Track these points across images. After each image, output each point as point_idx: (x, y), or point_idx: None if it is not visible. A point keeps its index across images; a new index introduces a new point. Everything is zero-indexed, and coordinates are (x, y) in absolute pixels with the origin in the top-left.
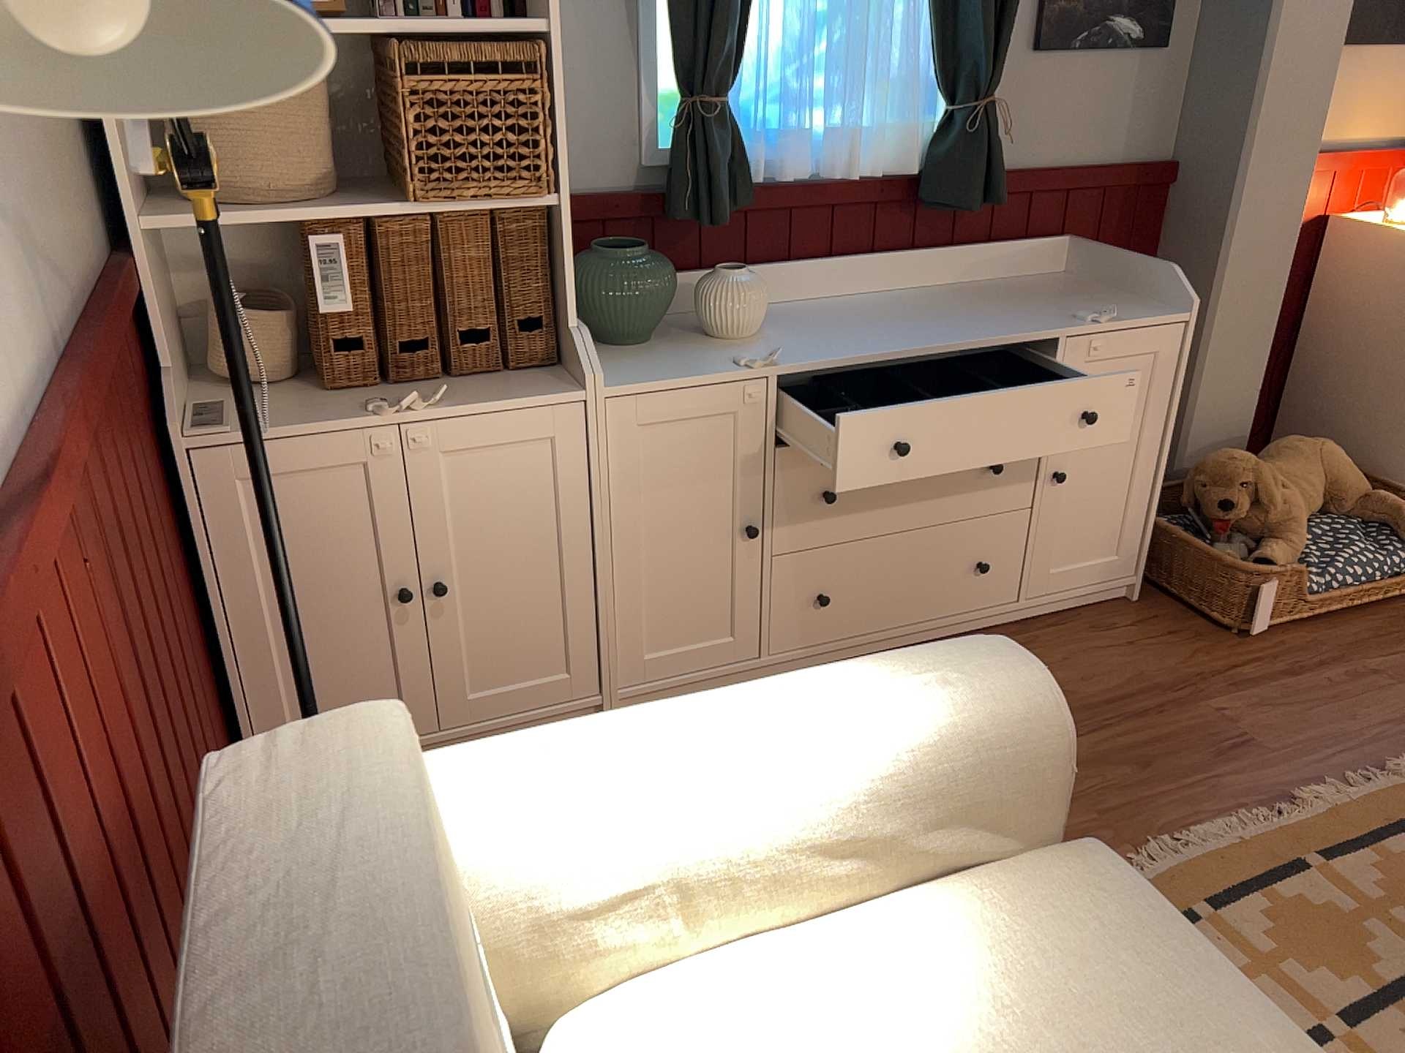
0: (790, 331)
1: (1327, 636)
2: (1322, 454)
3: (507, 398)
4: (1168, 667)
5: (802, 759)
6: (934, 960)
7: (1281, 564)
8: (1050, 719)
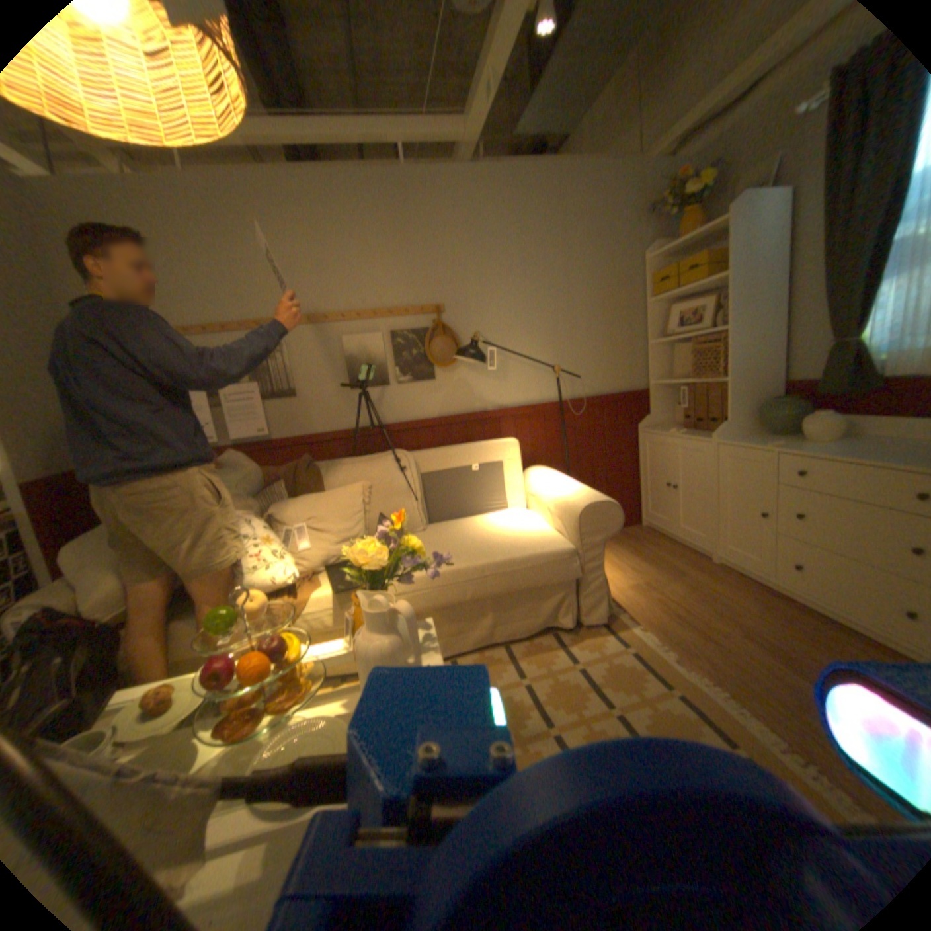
0: (843, 444)
1: None
2: None
3: (698, 436)
4: None
5: (555, 489)
6: (532, 528)
7: None
8: (583, 511)
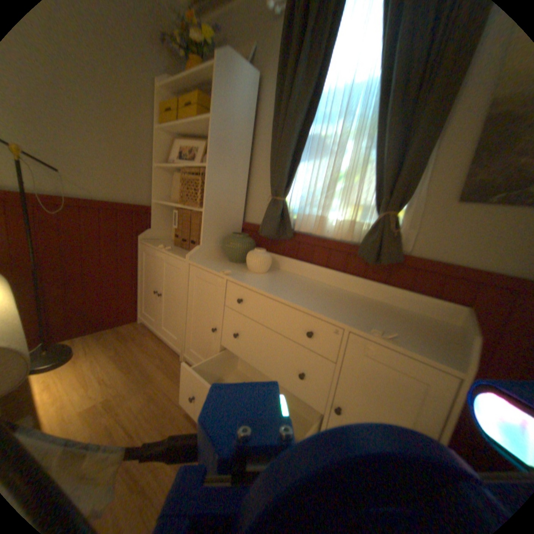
0: (269, 277)
1: None
2: None
3: (179, 255)
4: None
5: None
6: None
7: None
8: None
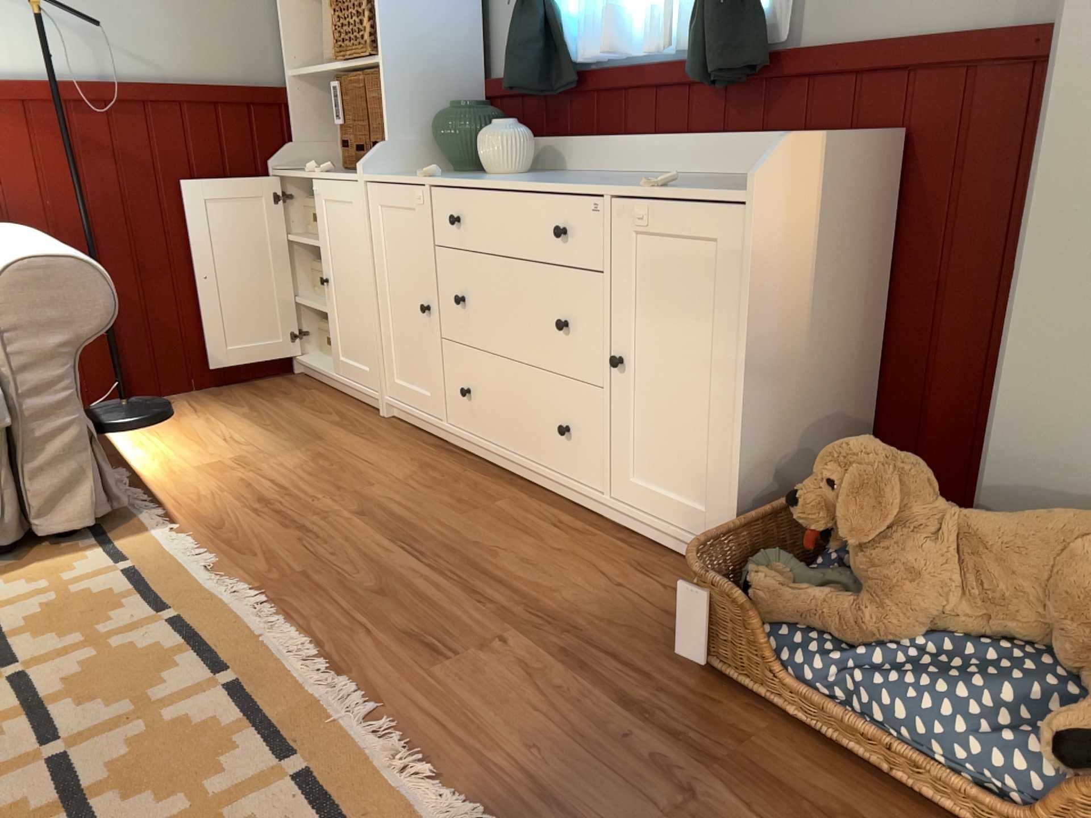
0: (520, 176)
1: (776, 747)
2: (1085, 538)
3: (345, 177)
4: (583, 608)
5: None
6: None
7: (810, 617)
8: (7, 278)
